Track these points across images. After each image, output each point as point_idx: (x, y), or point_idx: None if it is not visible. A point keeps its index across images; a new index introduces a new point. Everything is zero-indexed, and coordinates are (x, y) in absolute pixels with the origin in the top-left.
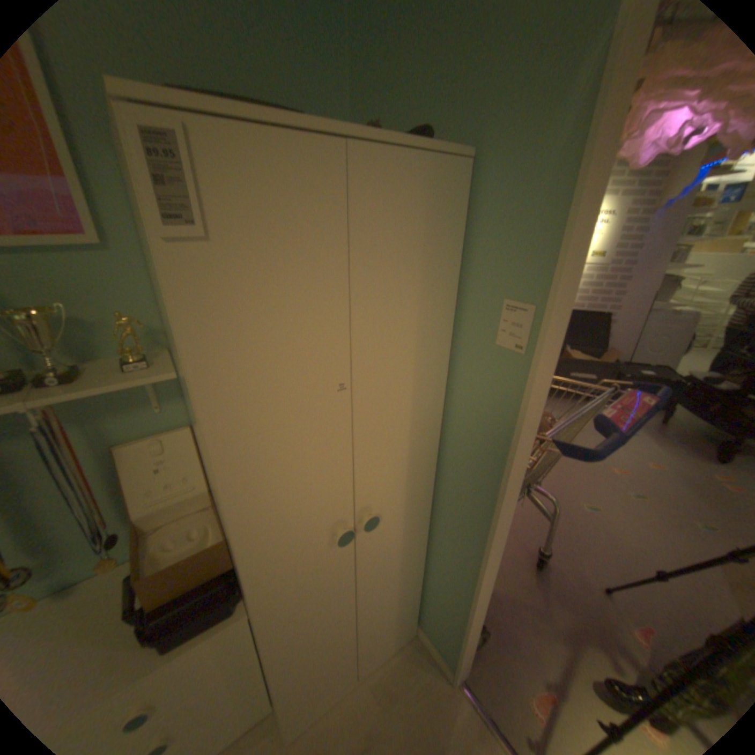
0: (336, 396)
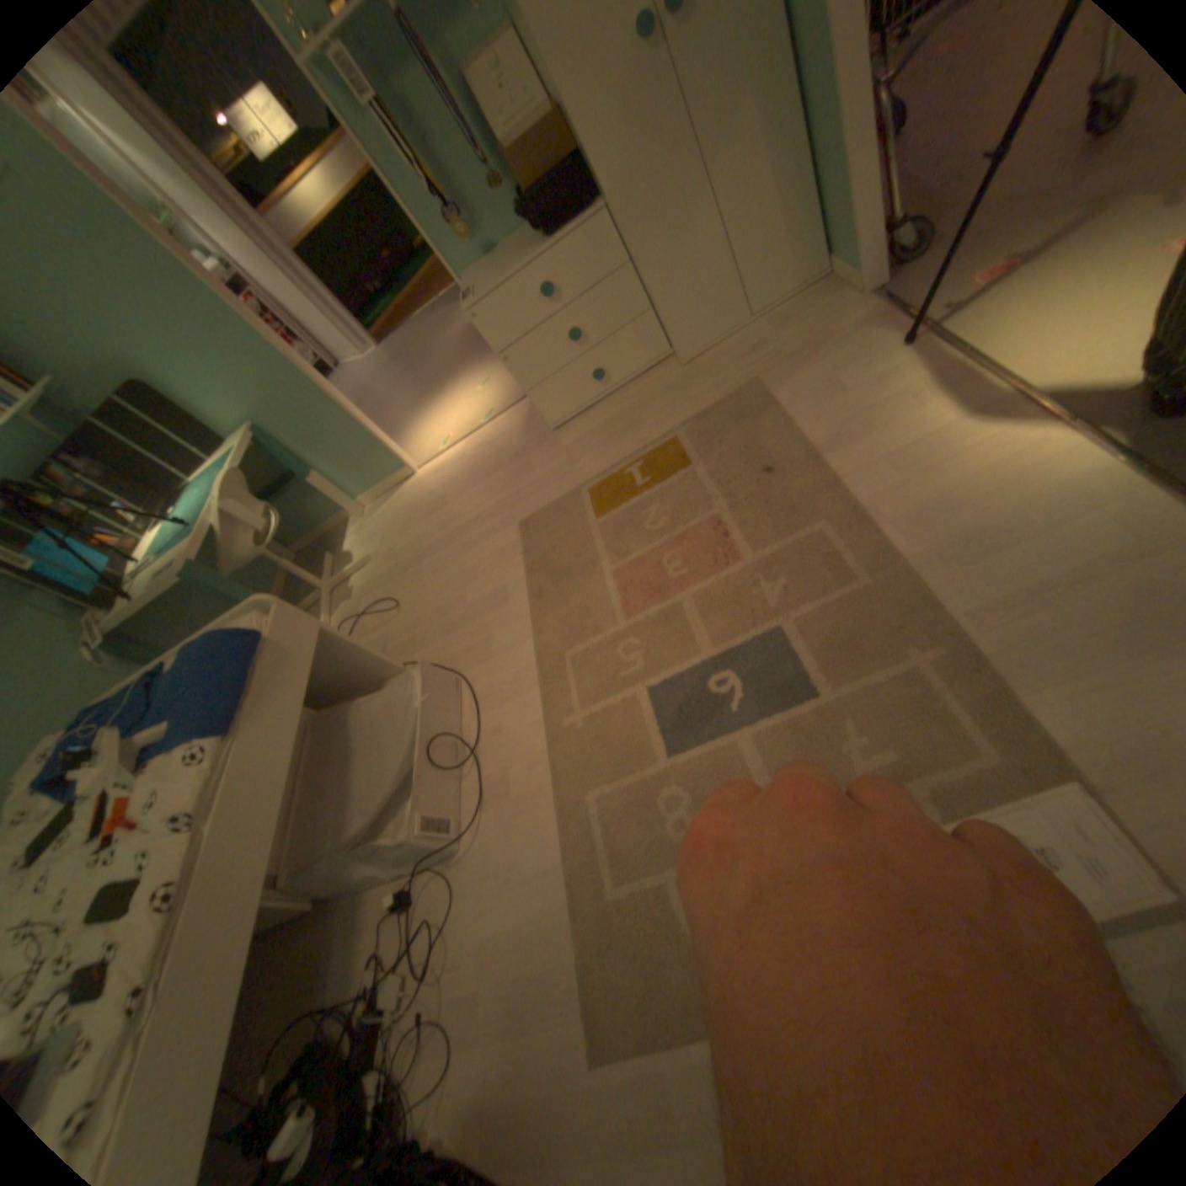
0: None
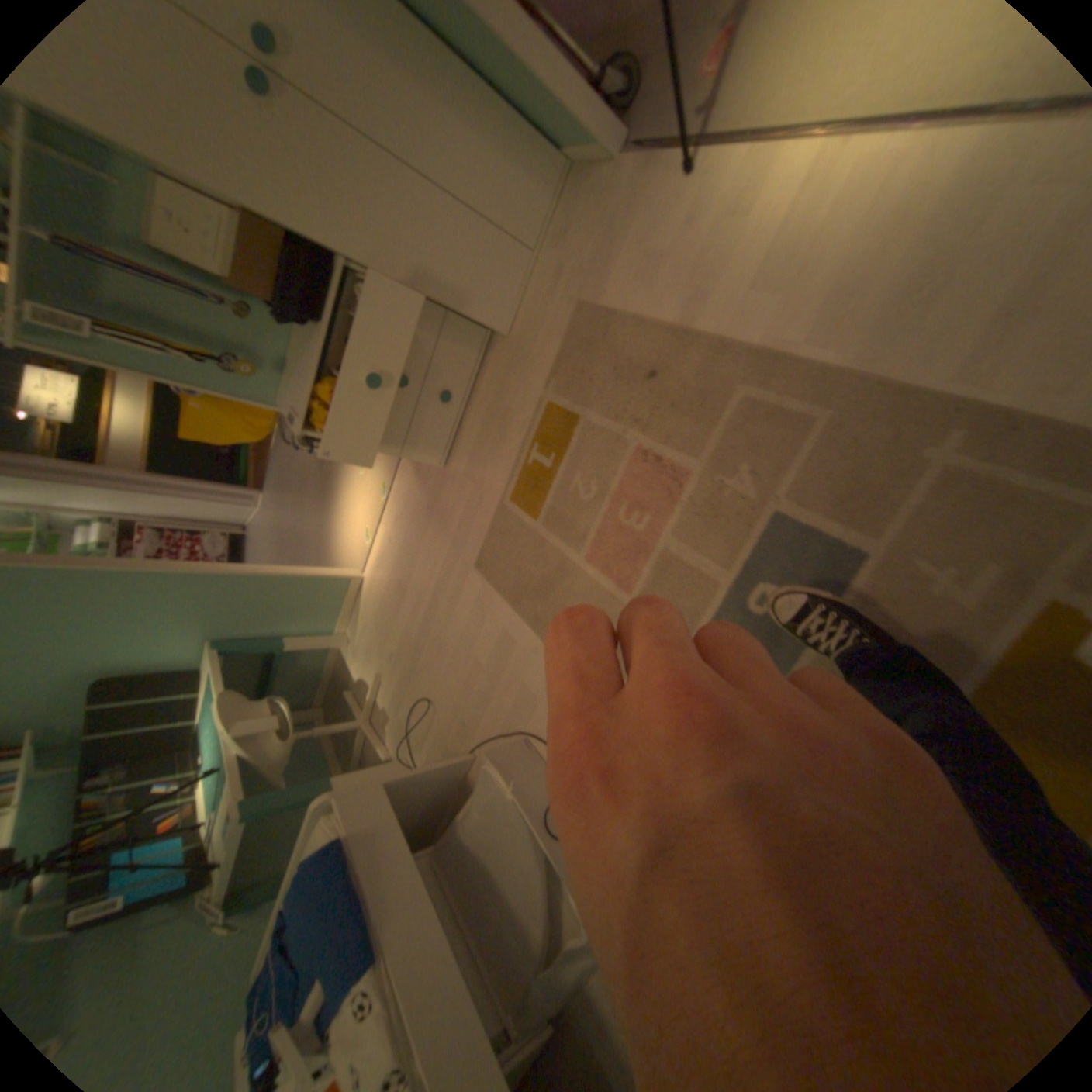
0: None
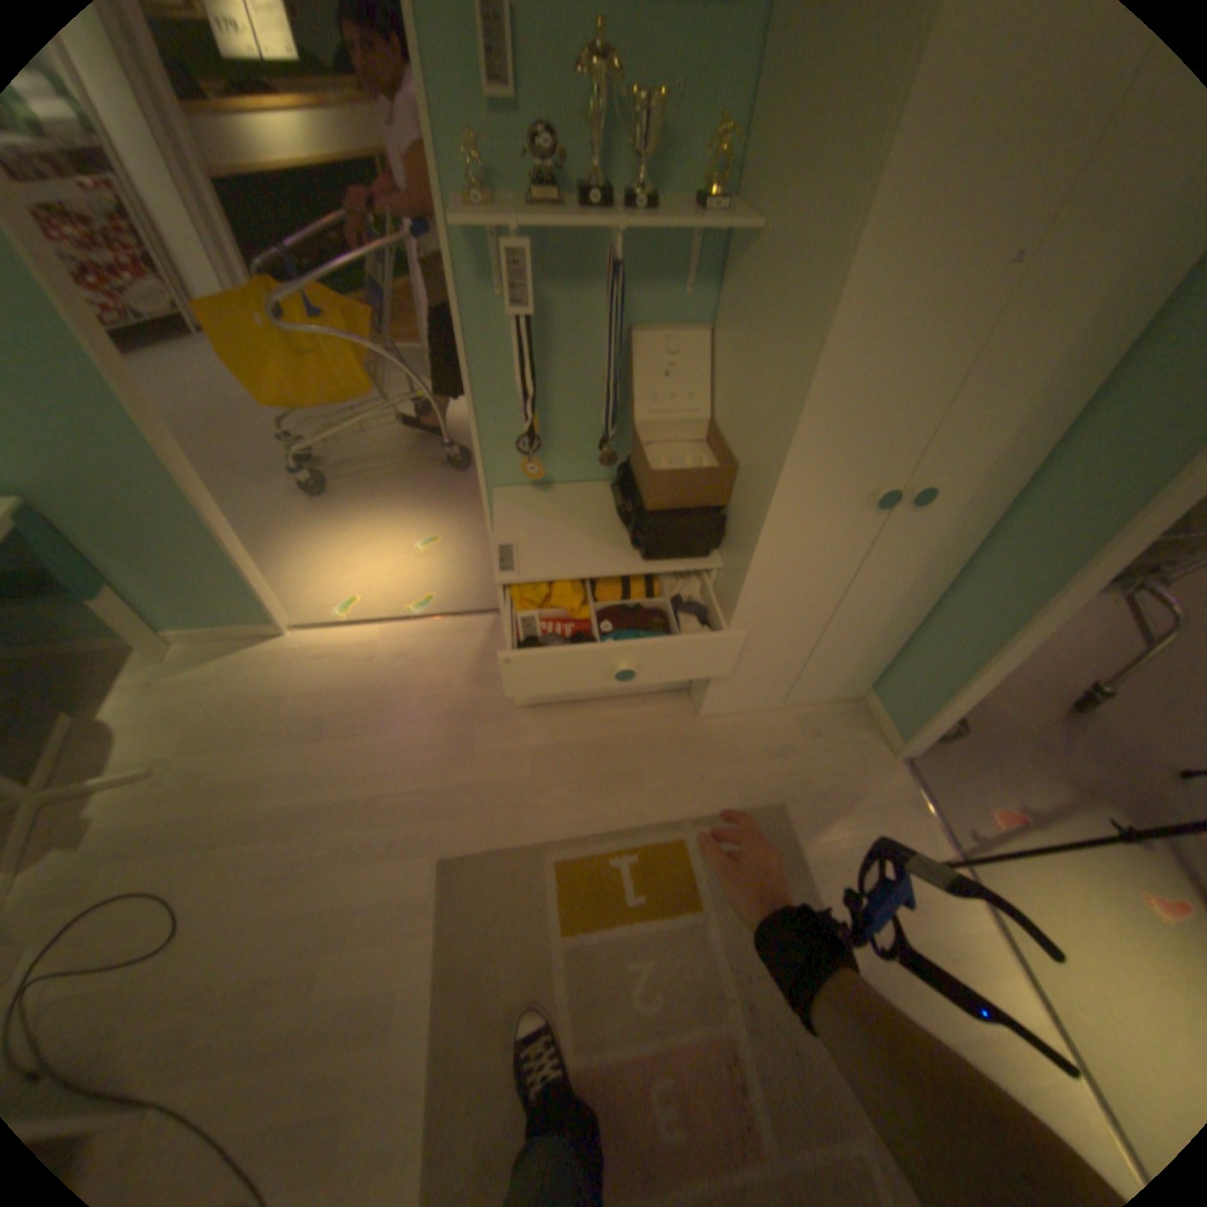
0: (1002, 270)
